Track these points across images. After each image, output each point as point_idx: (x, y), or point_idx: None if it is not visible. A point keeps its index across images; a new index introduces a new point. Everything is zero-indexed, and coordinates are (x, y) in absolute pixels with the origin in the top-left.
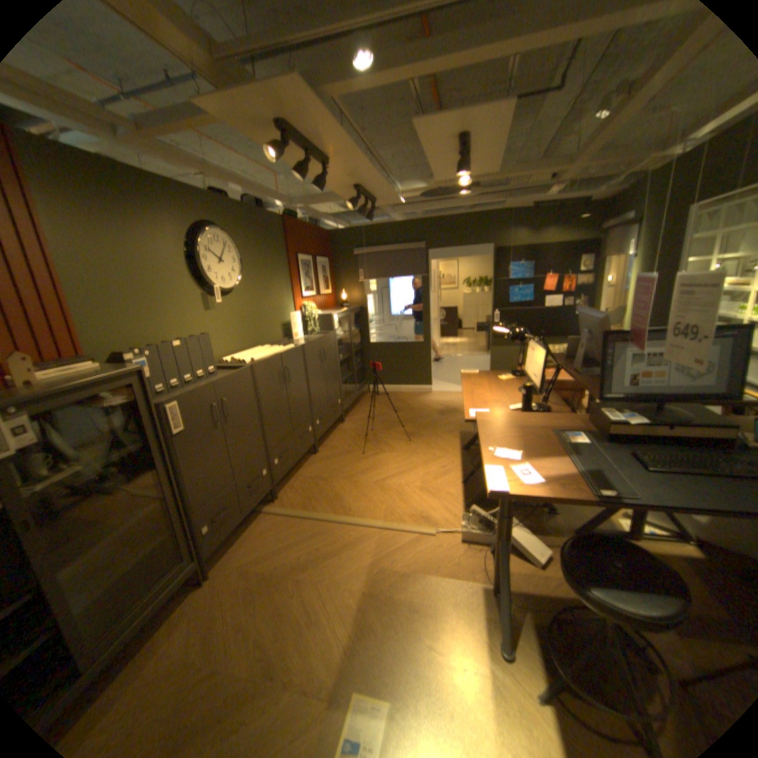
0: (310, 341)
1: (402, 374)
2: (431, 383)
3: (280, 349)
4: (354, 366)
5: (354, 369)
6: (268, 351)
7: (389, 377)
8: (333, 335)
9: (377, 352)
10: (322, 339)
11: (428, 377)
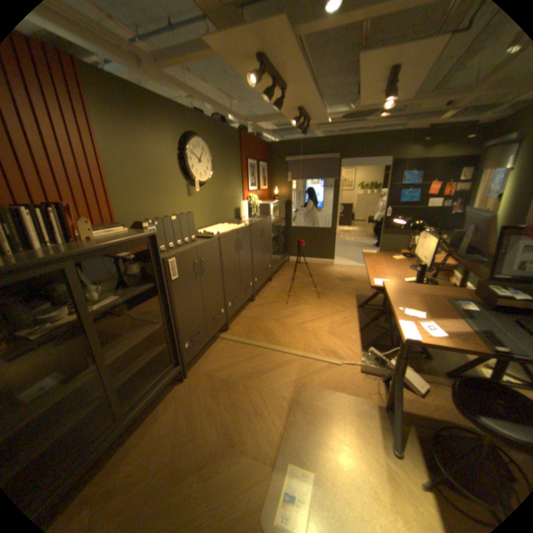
0: (254, 222)
1: (312, 250)
2: (333, 258)
3: (235, 227)
4: (280, 242)
5: (280, 244)
6: (227, 228)
7: (303, 251)
8: (269, 219)
9: (296, 234)
10: (262, 222)
11: (331, 254)
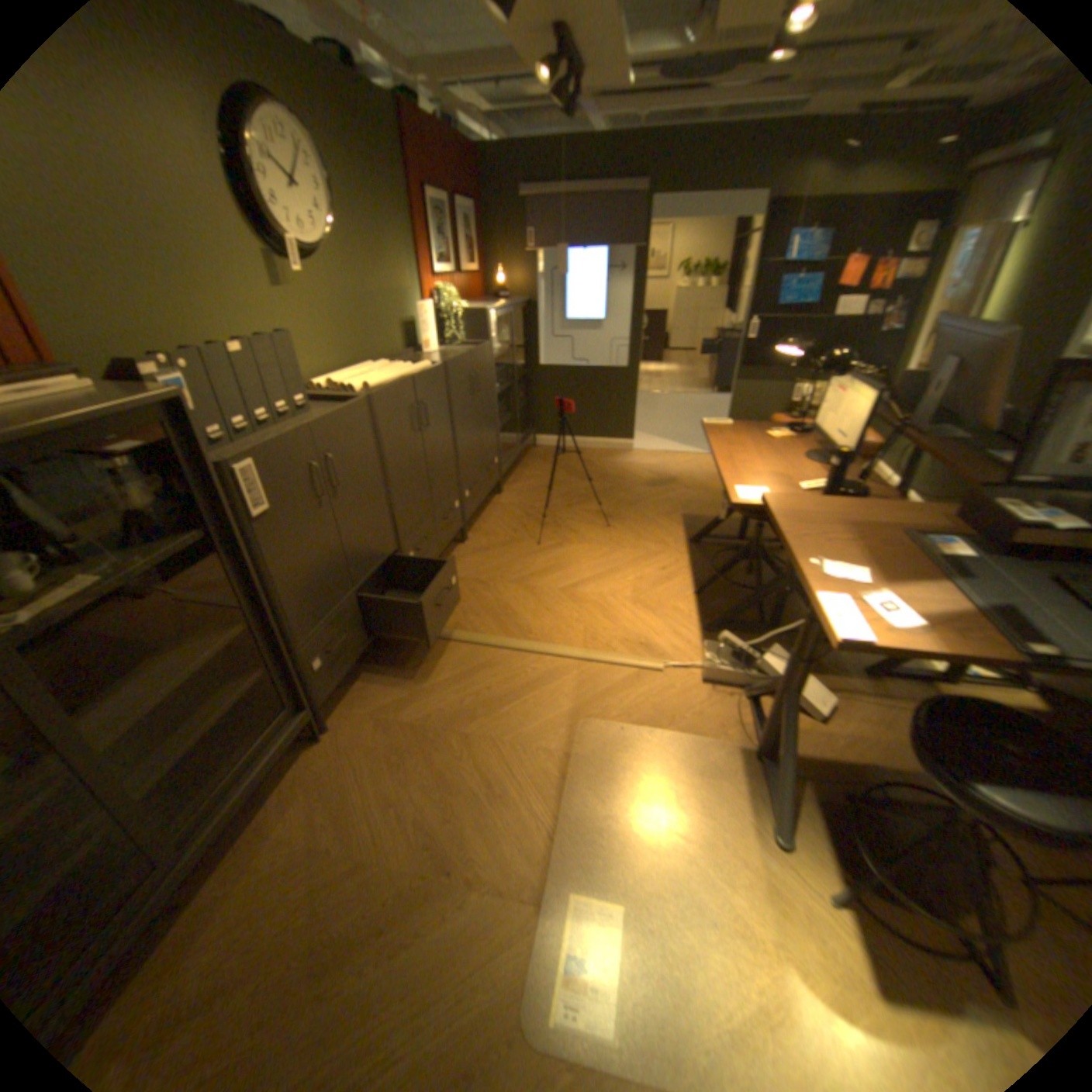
0: (456, 356)
1: (589, 419)
2: (633, 436)
3: (410, 369)
4: (518, 403)
5: (518, 409)
6: (390, 372)
7: (569, 423)
8: (490, 347)
9: (551, 382)
10: (474, 354)
11: (630, 426)
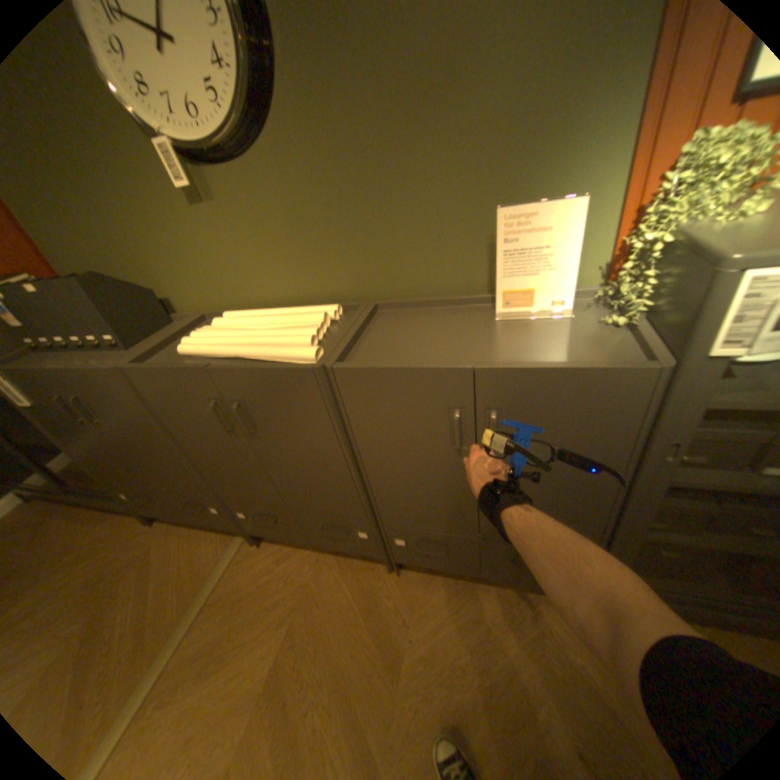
0: (407, 360)
1: None
2: None
3: (256, 348)
4: None
5: None
6: (246, 339)
7: None
8: (639, 377)
9: None
10: (485, 375)
11: None
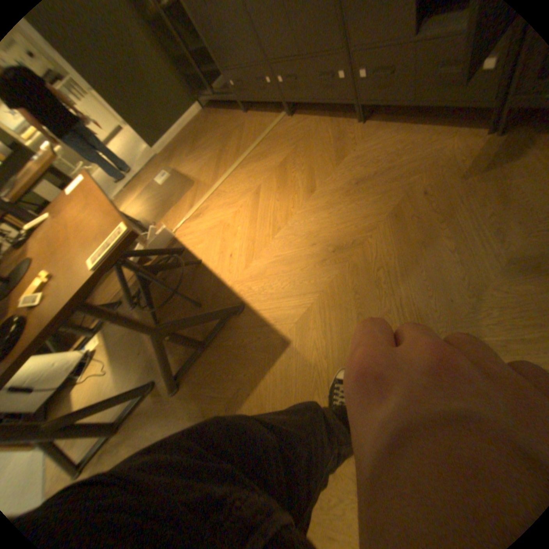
0: None
1: None
2: None
3: None
4: None
5: None
6: None
7: None
8: None
9: None
10: None
11: None
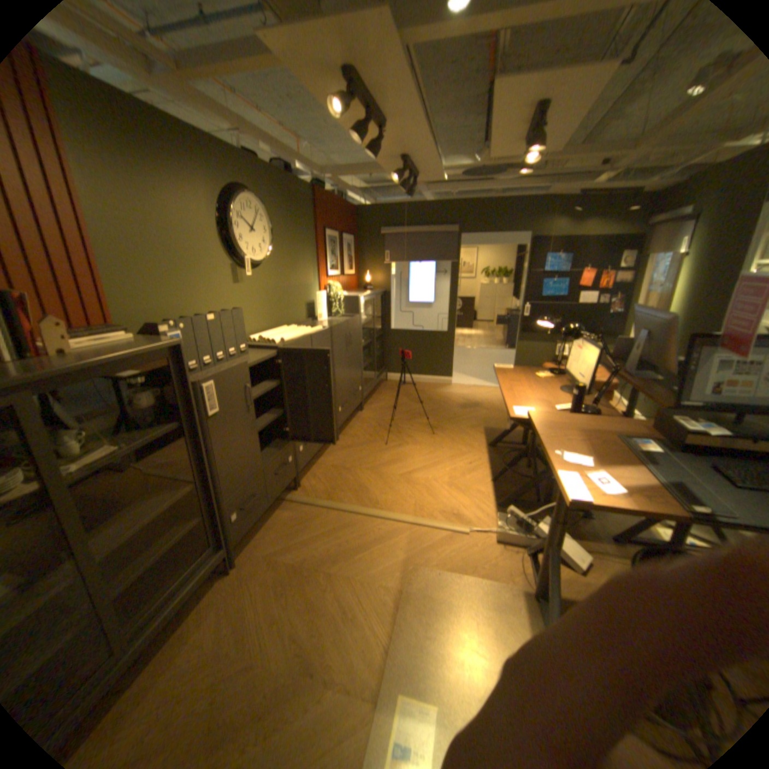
0: (338, 323)
1: (422, 363)
2: (451, 375)
3: (309, 330)
4: (375, 352)
5: (375, 355)
6: (296, 331)
7: (408, 365)
8: (359, 318)
9: (397, 339)
10: (349, 322)
11: (449, 368)
